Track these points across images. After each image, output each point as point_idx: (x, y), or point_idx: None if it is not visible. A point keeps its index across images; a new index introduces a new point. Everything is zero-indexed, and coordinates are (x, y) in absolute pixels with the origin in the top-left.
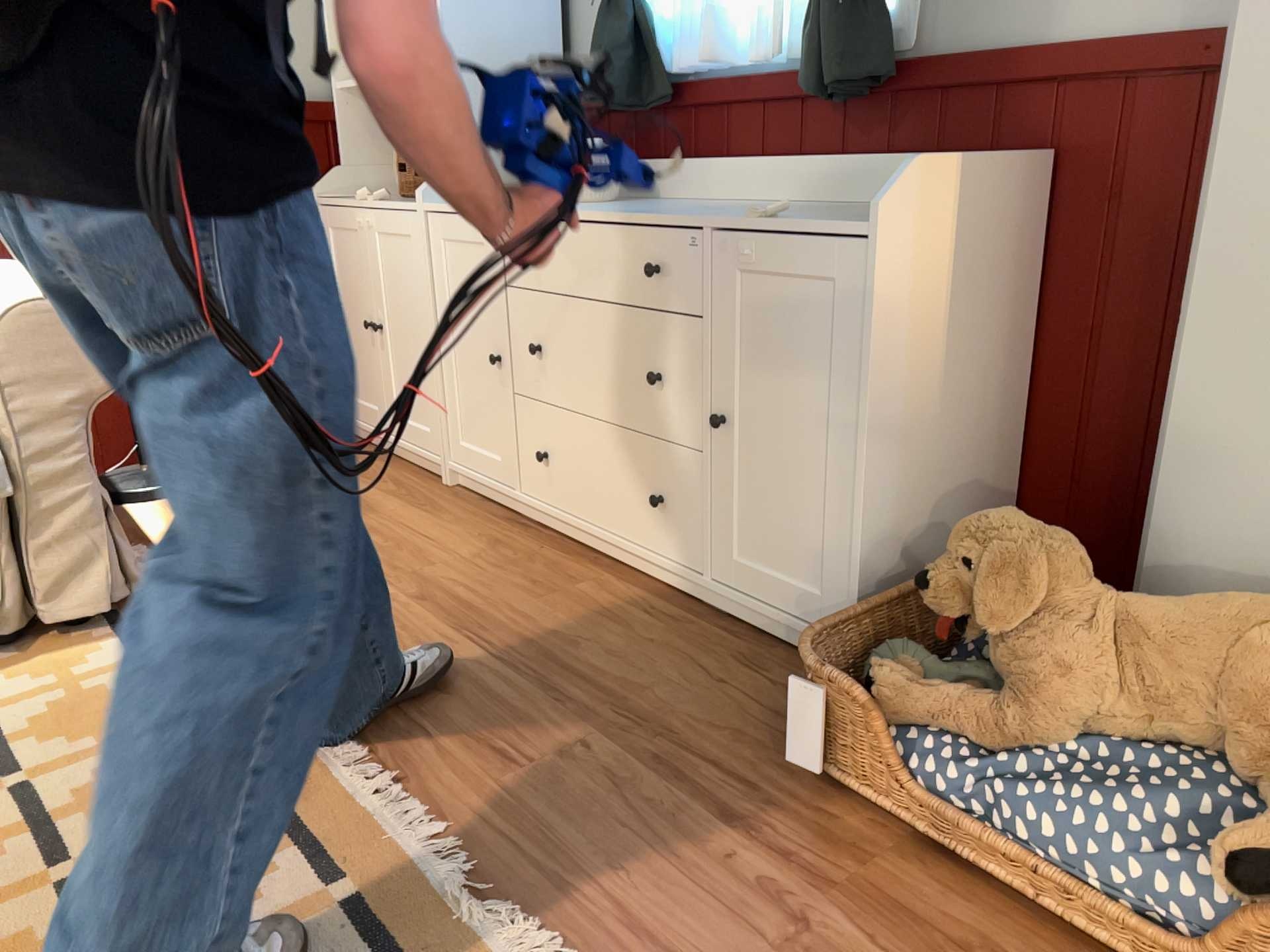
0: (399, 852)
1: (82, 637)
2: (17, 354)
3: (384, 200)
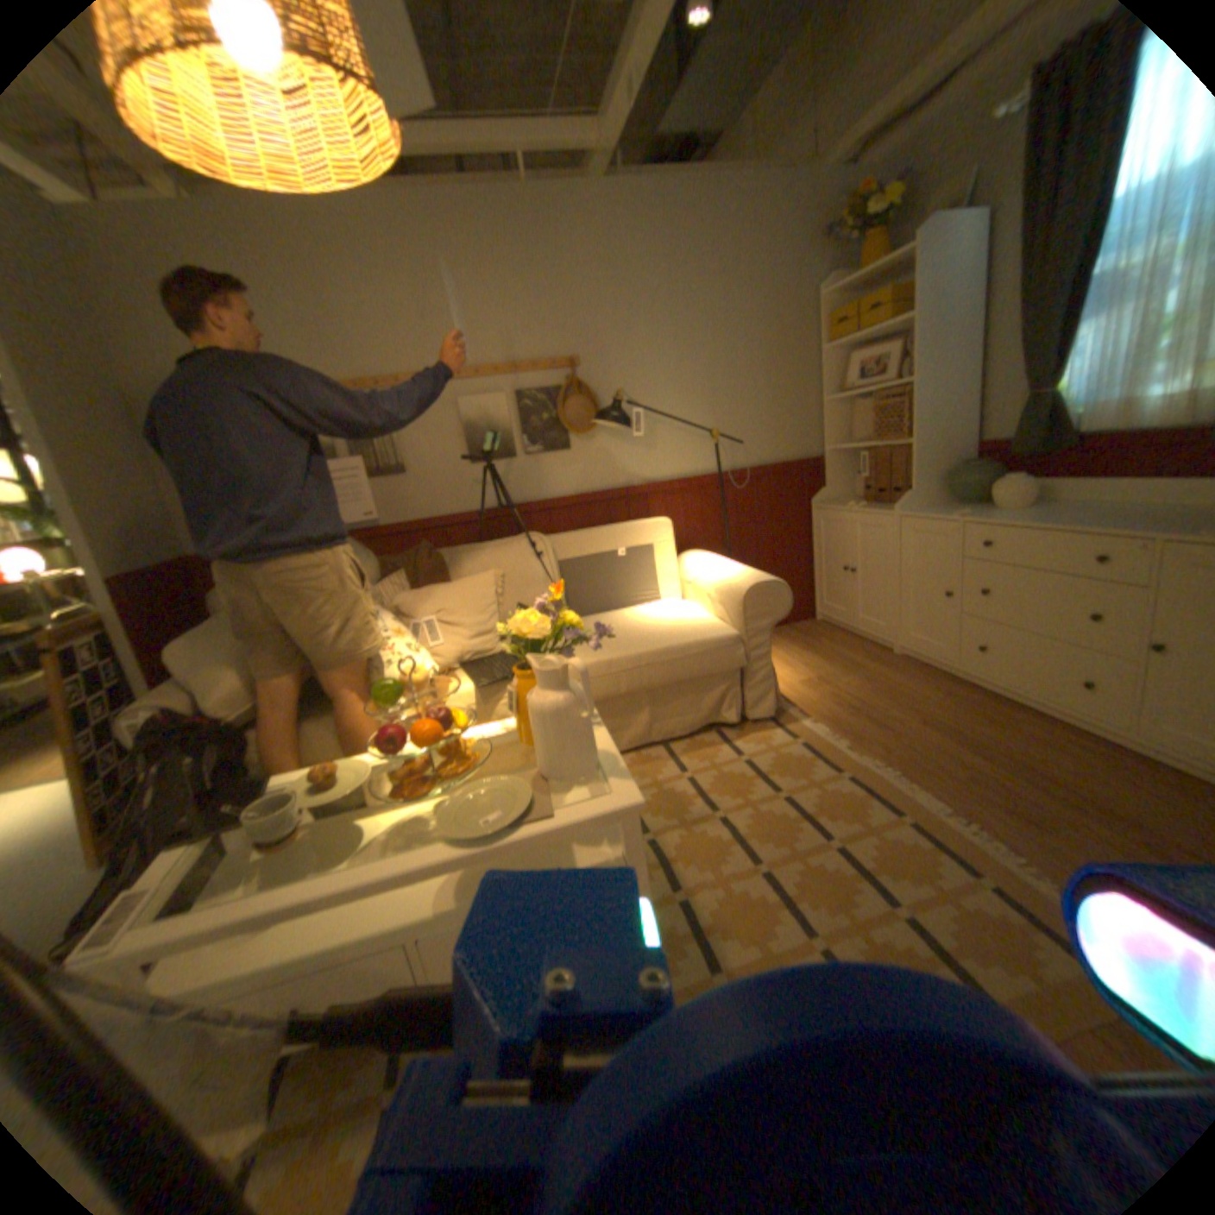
0: (1006, 870)
1: (762, 727)
2: (749, 605)
3: (859, 504)
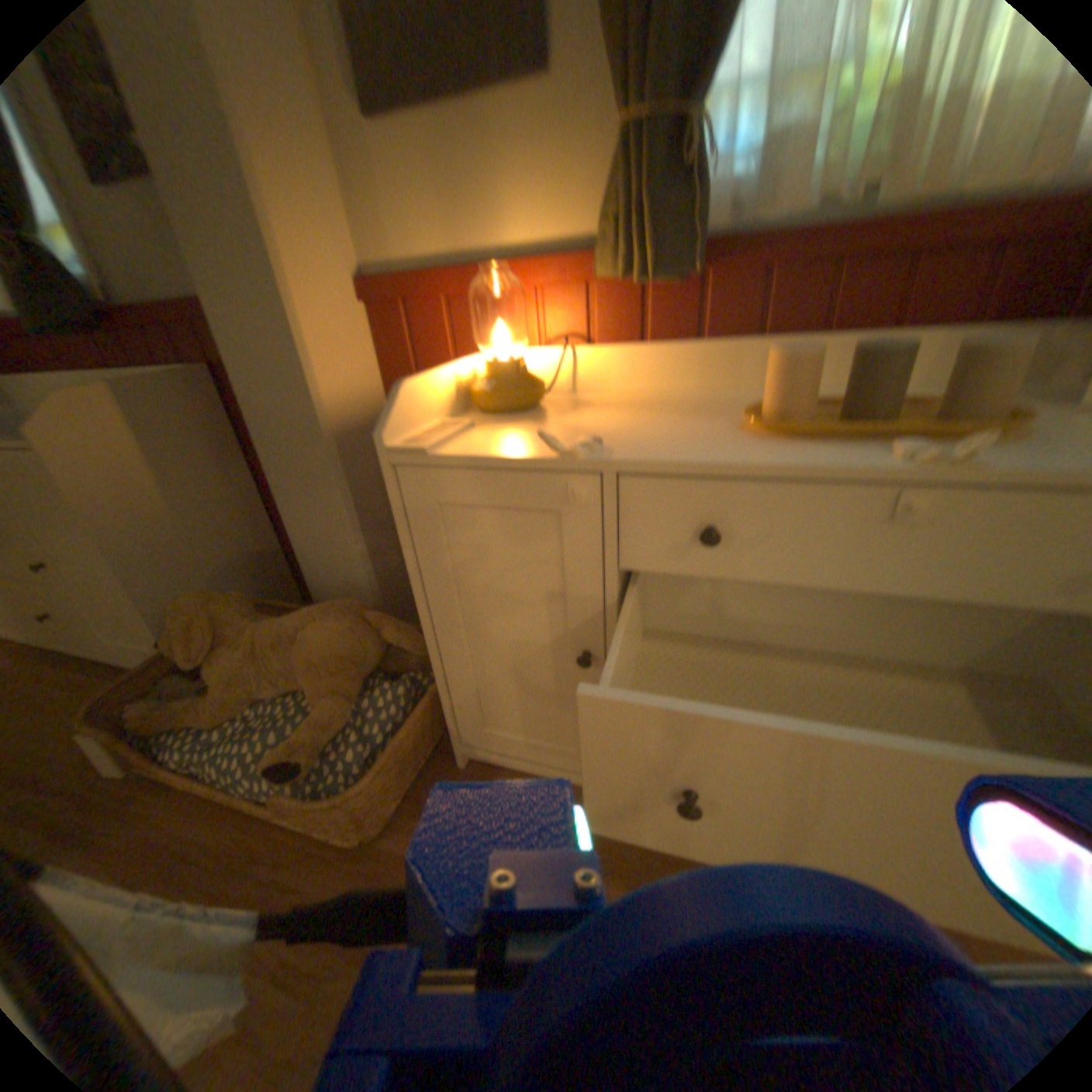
0: None
1: None
2: None
3: None
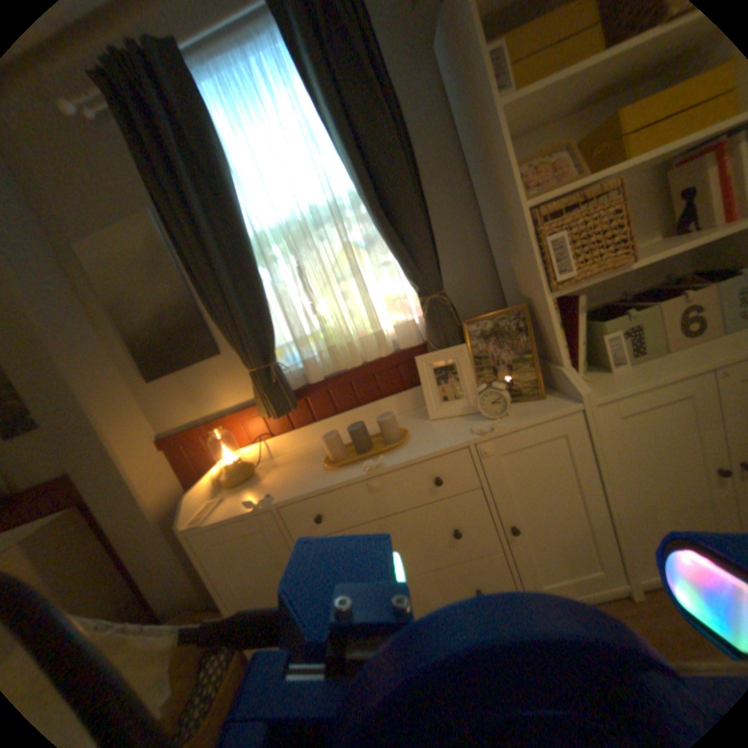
0: None
1: None
2: None
3: None
